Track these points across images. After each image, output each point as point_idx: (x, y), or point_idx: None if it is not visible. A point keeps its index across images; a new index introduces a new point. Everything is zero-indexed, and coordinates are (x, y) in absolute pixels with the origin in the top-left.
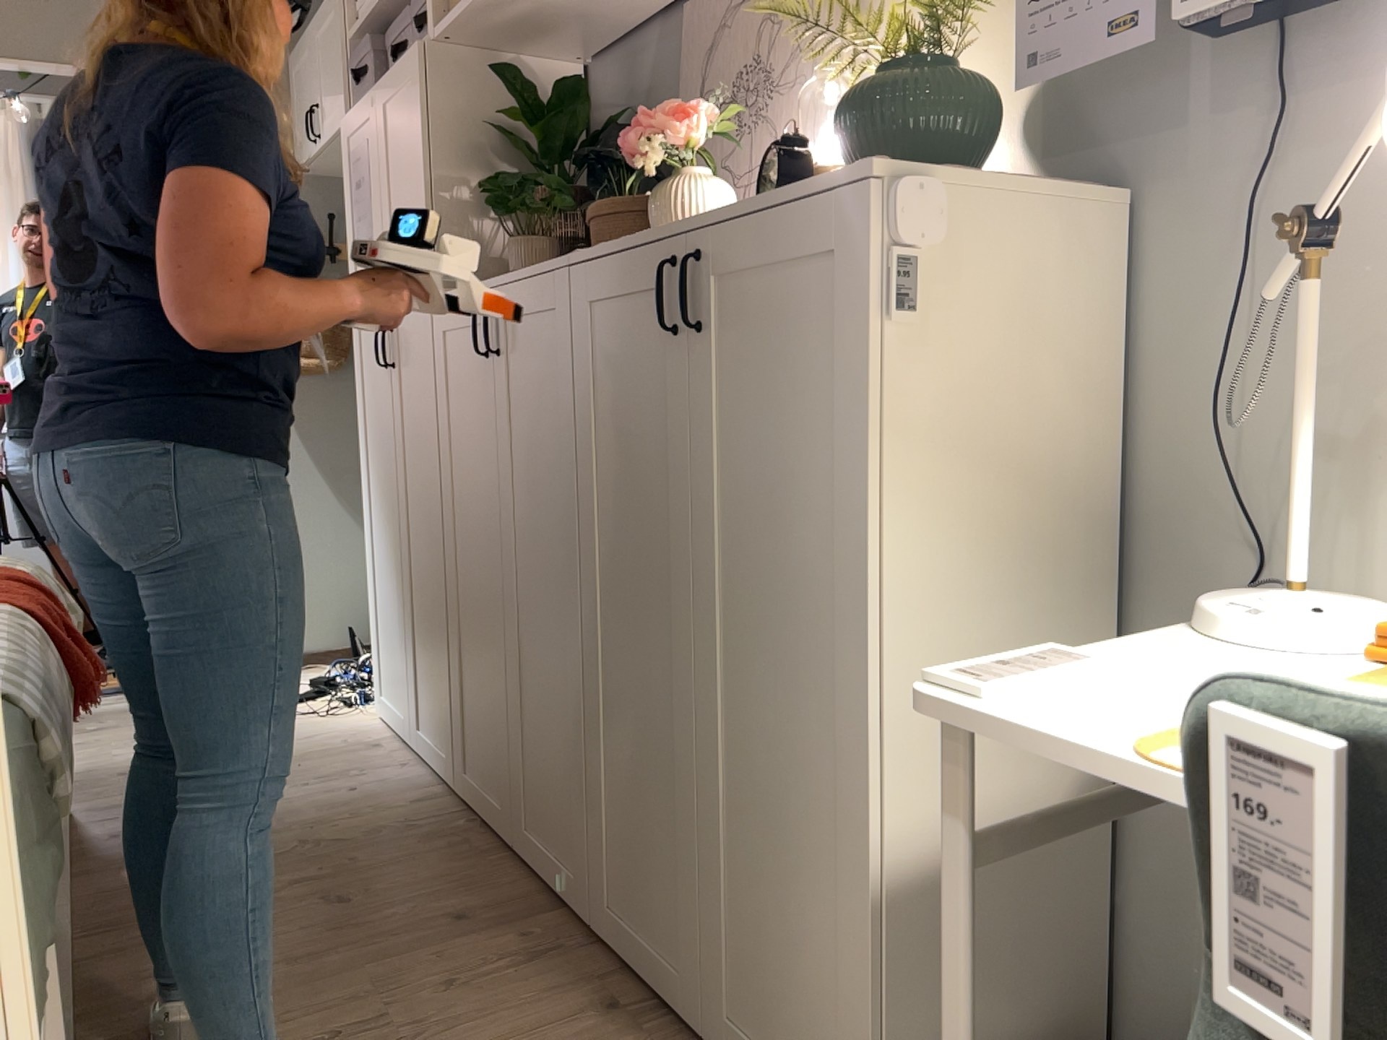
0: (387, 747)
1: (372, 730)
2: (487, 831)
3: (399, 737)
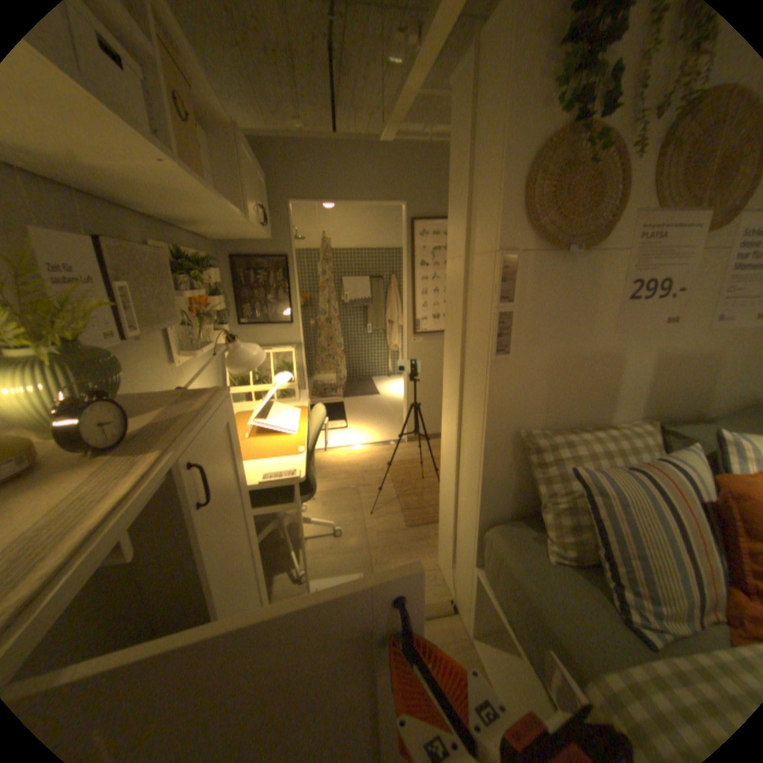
0: None
1: None
2: None
3: None
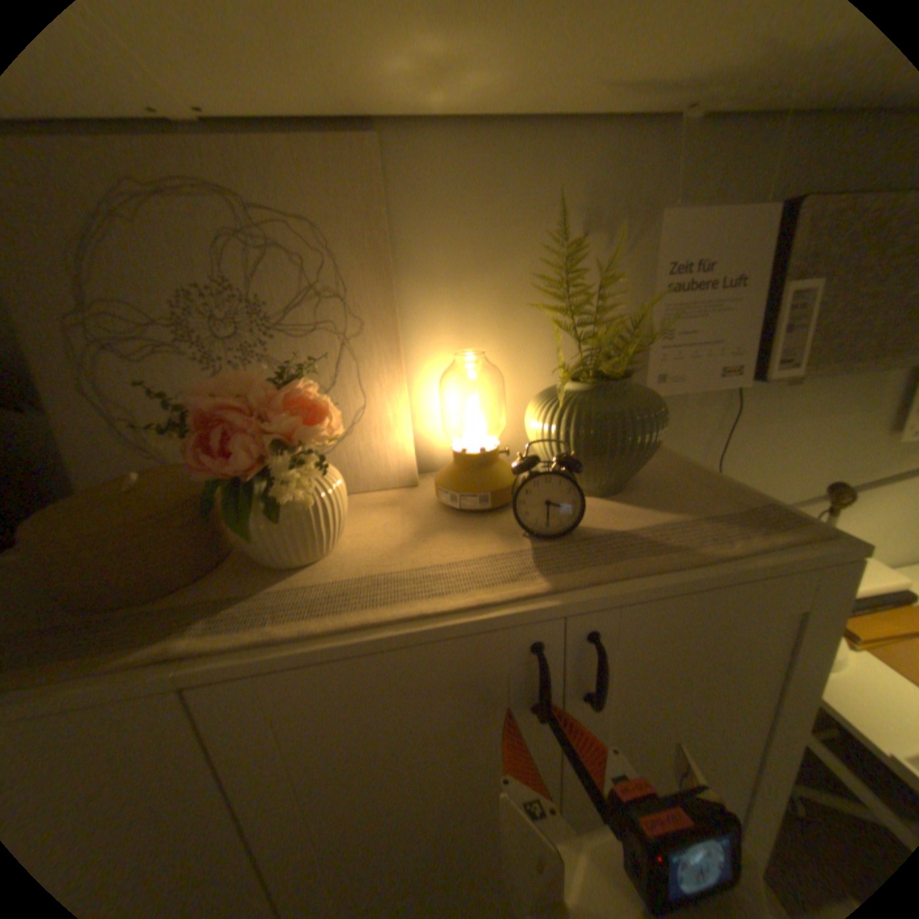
0: None
1: None
2: None
3: None
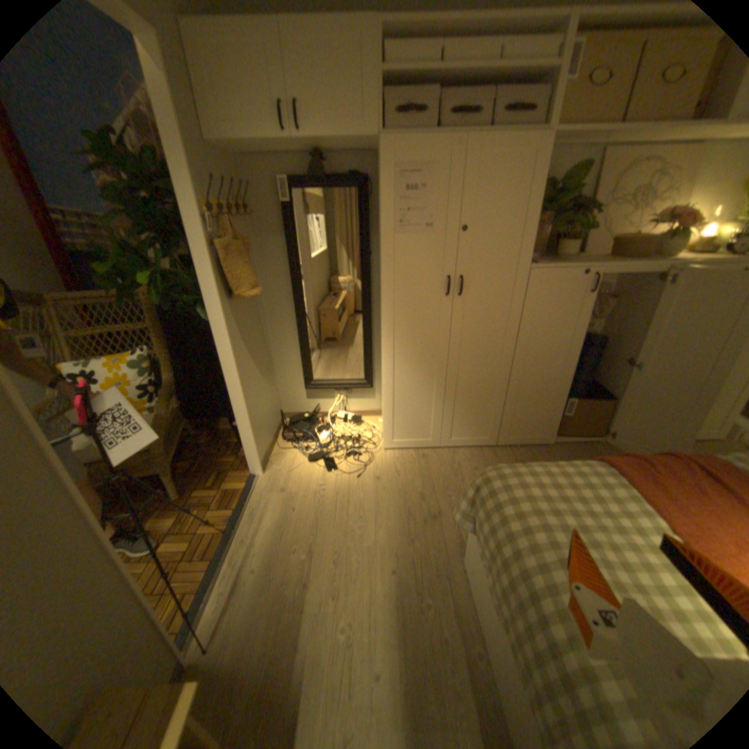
0: (427, 453)
1: (401, 453)
2: (531, 446)
3: (418, 448)
